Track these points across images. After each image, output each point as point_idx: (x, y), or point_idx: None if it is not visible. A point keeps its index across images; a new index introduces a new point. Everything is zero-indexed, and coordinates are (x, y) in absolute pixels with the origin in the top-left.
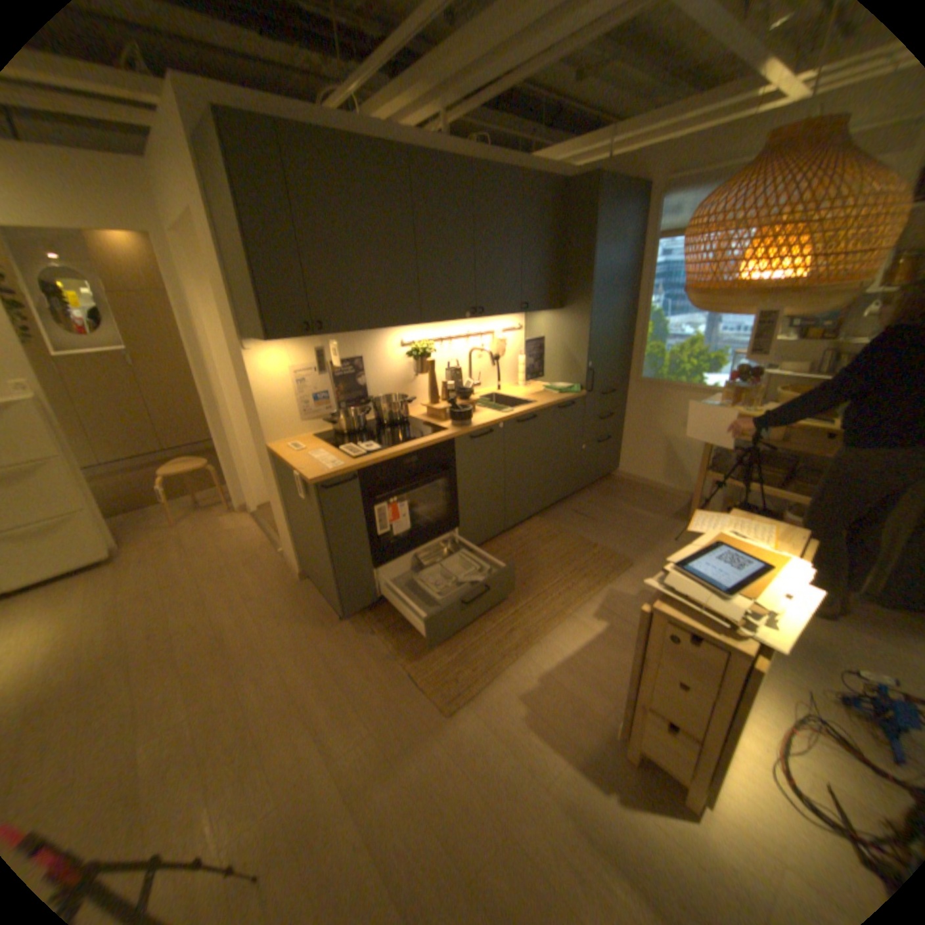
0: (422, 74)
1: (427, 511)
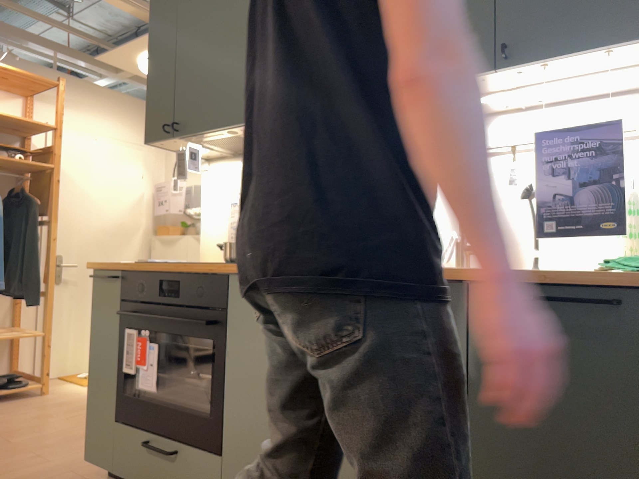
0: None
1: (196, 391)
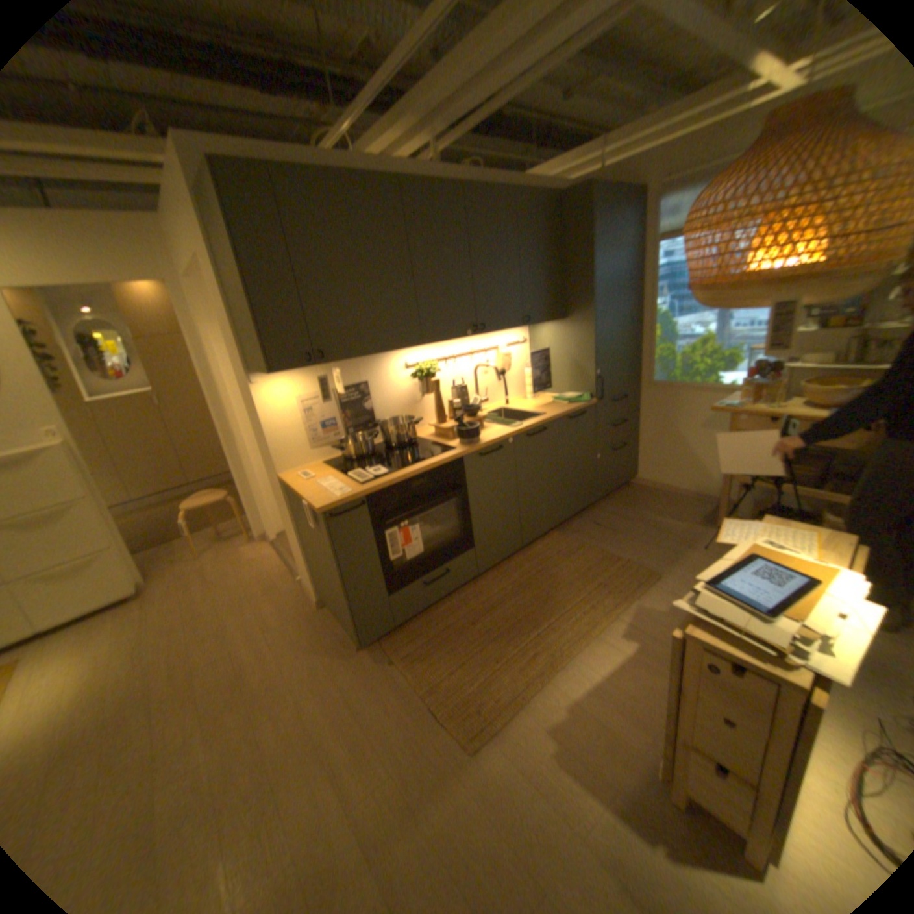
0: (408, 108)
1: (440, 533)
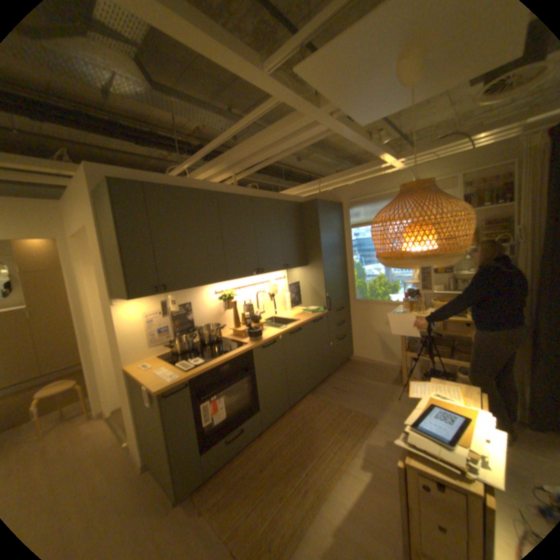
0: (222, 161)
1: (237, 403)
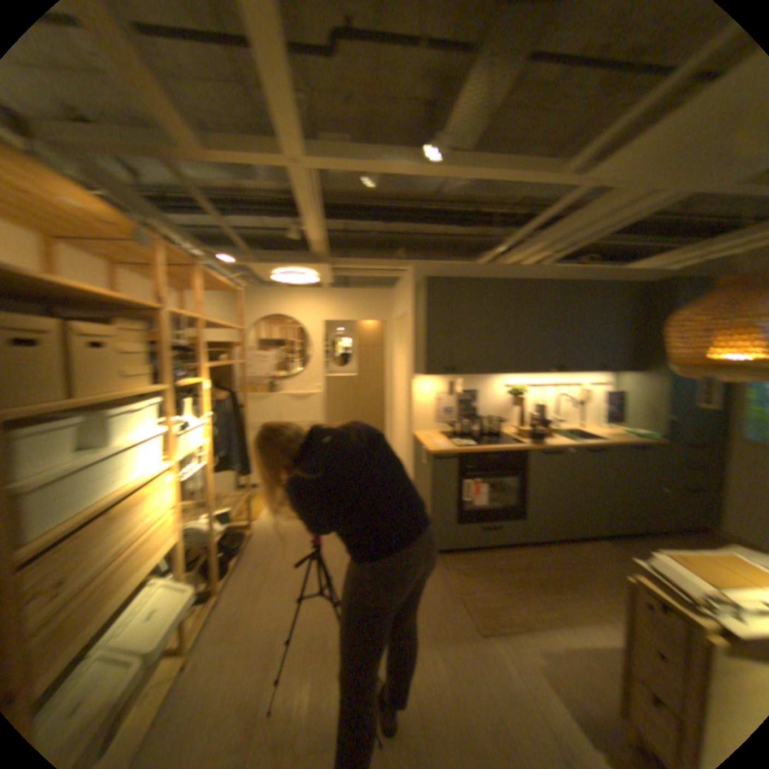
0: (534, 241)
1: (501, 498)
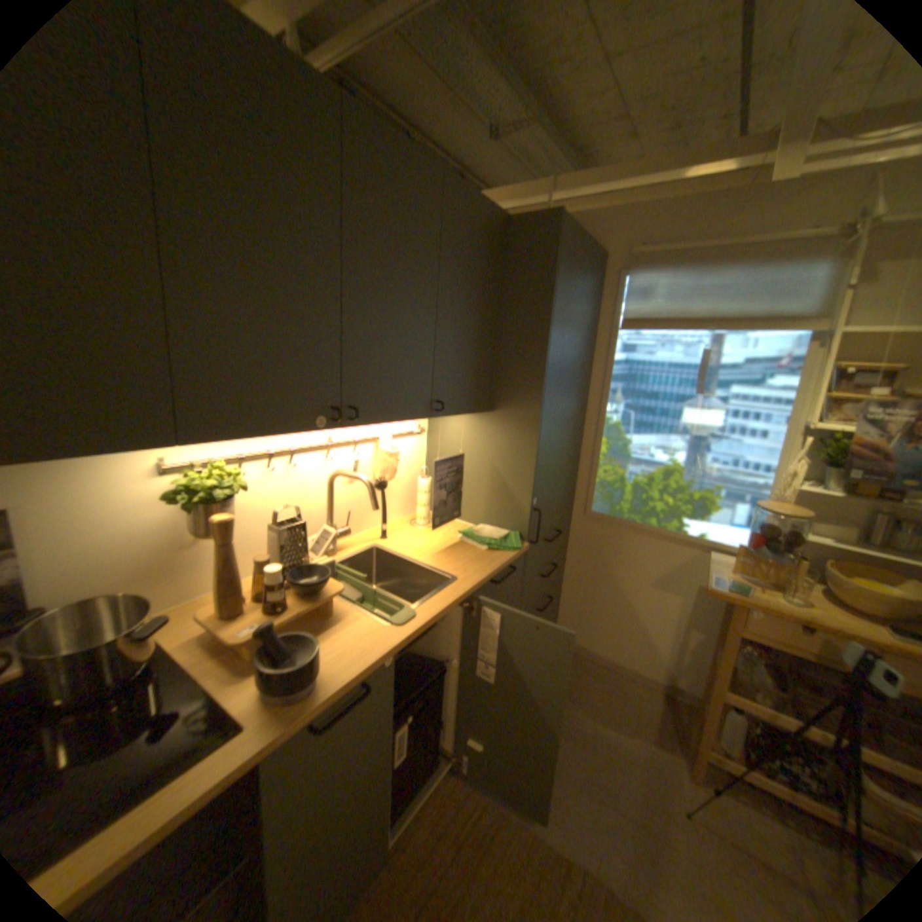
0: None
1: None
